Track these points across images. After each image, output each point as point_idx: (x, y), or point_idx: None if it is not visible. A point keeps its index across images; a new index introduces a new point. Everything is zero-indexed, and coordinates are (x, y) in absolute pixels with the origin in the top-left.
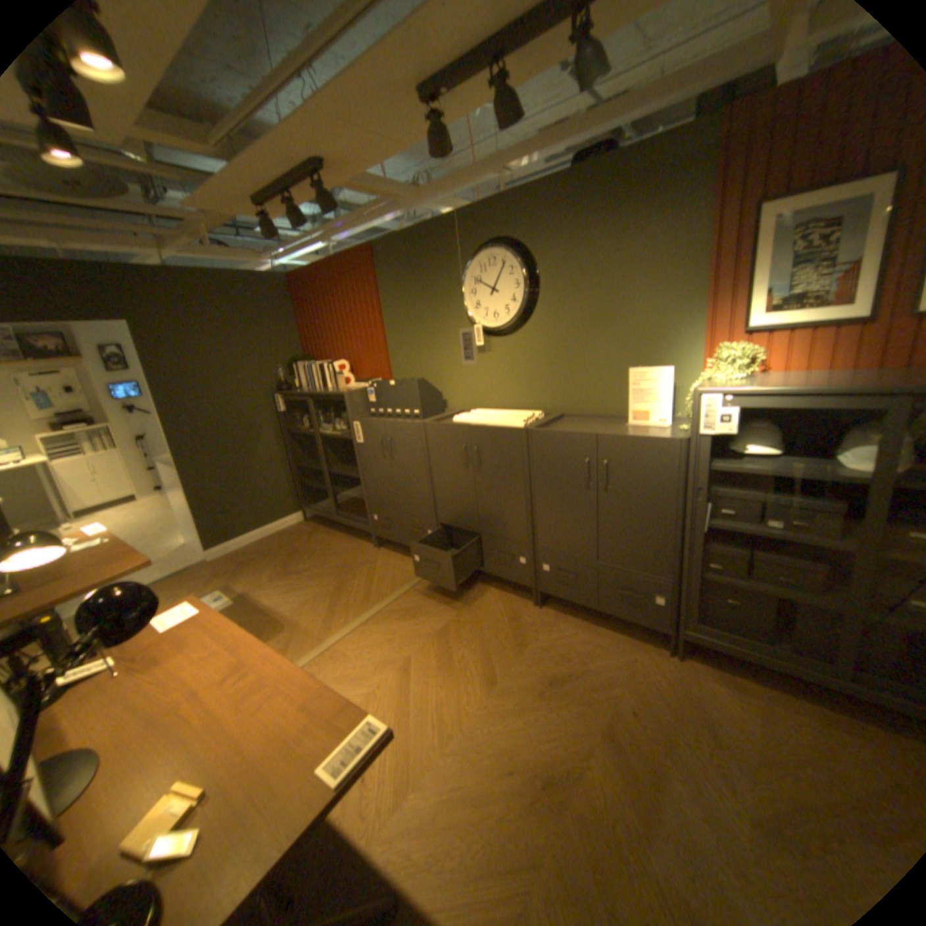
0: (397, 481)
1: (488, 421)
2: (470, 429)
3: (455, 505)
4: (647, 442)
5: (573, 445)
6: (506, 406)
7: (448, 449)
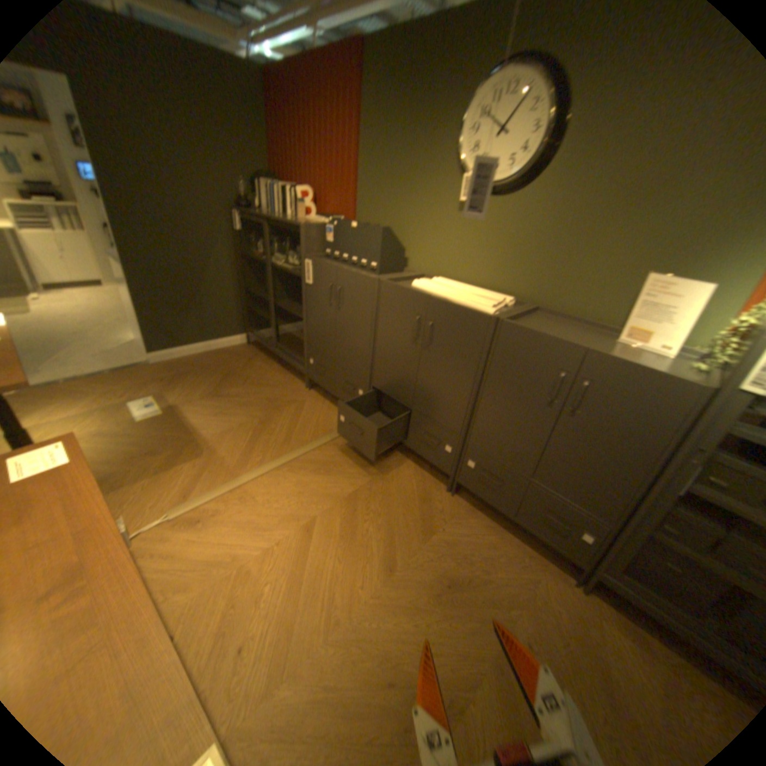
0: (338, 333)
1: (452, 296)
2: (429, 300)
3: (391, 374)
4: (655, 376)
5: (550, 352)
6: (472, 280)
7: (398, 316)
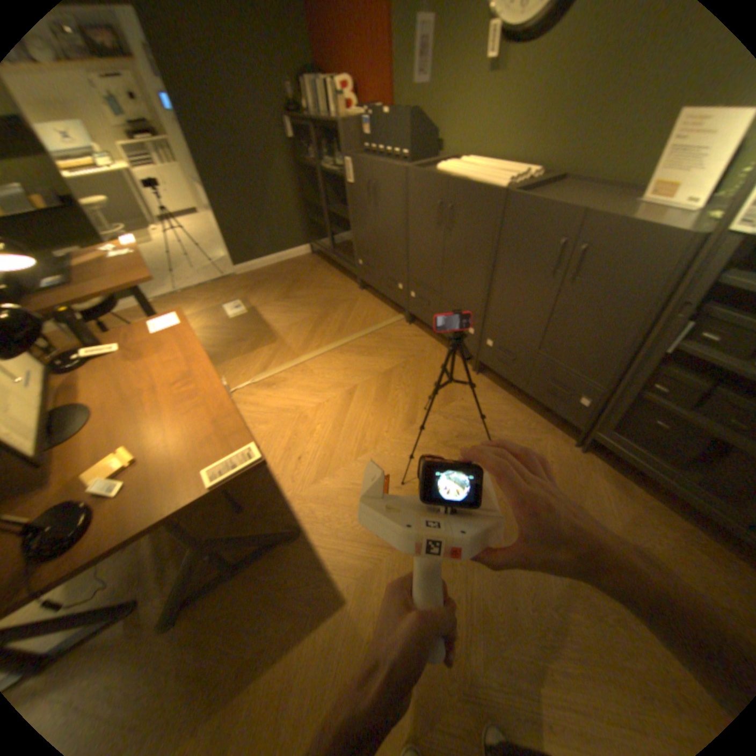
0: (378, 229)
1: (473, 173)
2: (449, 181)
3: (423, 264)
4: (650, 228)
5: (555, 218)
6: (505, 153)
7: (425, 202)
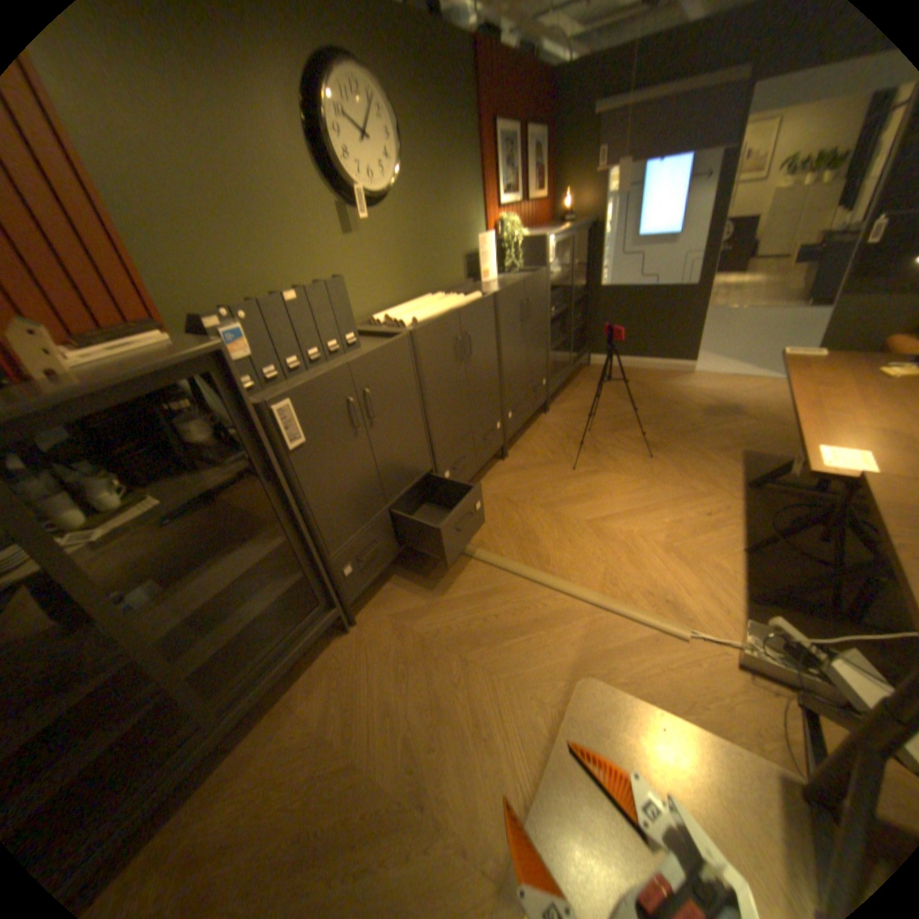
0: (382, 458)
1: (452, 304)
2: (460, 314)
3: (452, 423)
4: (538, 276)
5: (516, 295)
6: (386, 304)
7: (442, 354)
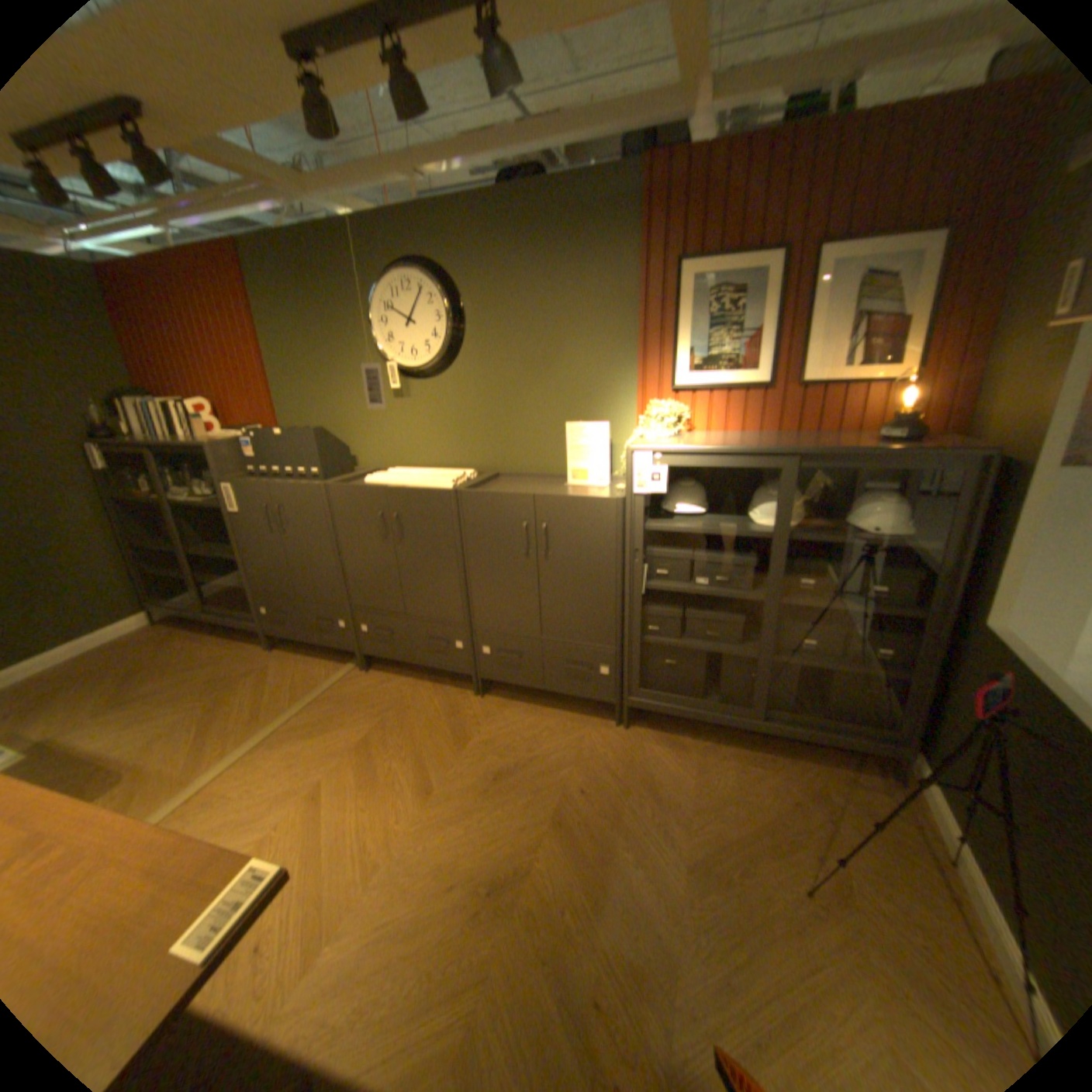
0: (291, 561)
1: (410, 483)
2: (387, 492)
3: (372, 587)
4: (585, 503)
5: (509, 509)
6: (432, 464)
7: (359, 518)
